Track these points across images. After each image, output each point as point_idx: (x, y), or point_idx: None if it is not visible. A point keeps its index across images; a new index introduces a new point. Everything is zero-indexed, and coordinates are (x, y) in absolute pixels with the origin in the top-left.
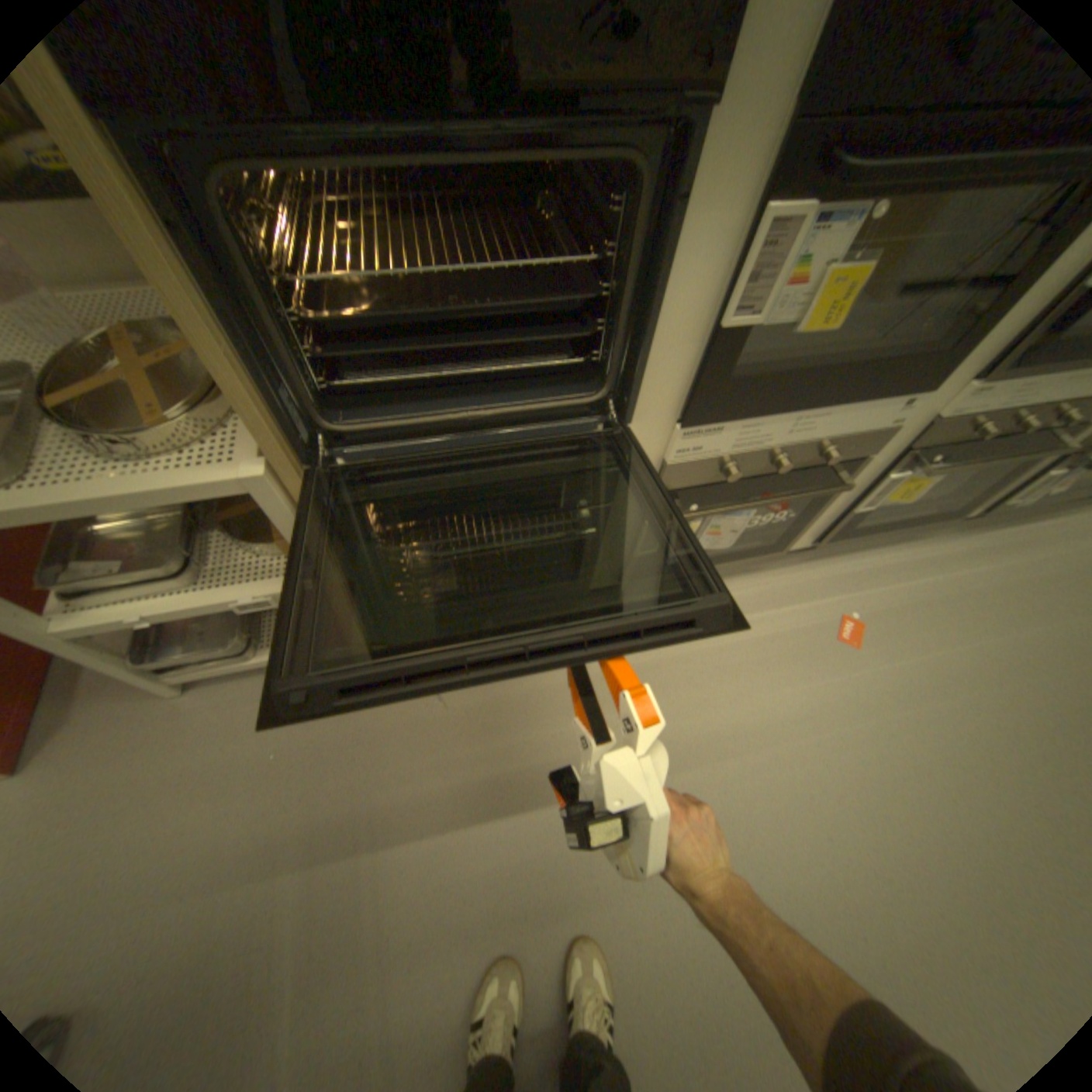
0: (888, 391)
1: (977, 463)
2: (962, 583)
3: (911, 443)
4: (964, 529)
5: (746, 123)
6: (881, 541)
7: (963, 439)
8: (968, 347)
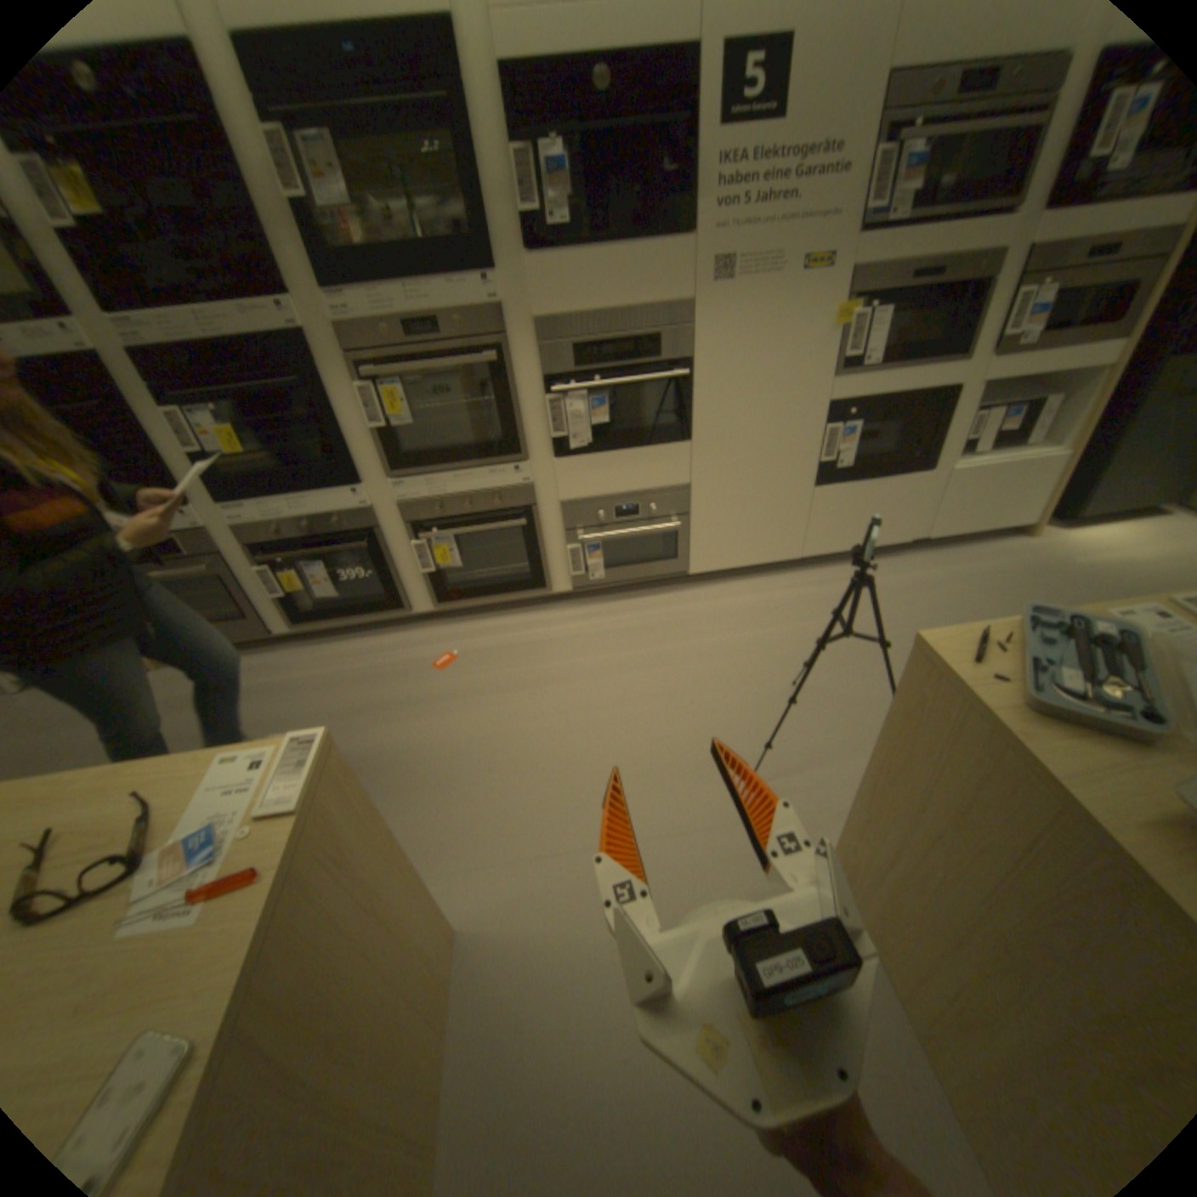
0: (328, 488)
1: (460, 535)
2: (550, 636)
3: (402, 523)
4: (581, 606)
5: (135, 393)
6: (512, 614)
7: (437, 520)
8: (348, 463)
